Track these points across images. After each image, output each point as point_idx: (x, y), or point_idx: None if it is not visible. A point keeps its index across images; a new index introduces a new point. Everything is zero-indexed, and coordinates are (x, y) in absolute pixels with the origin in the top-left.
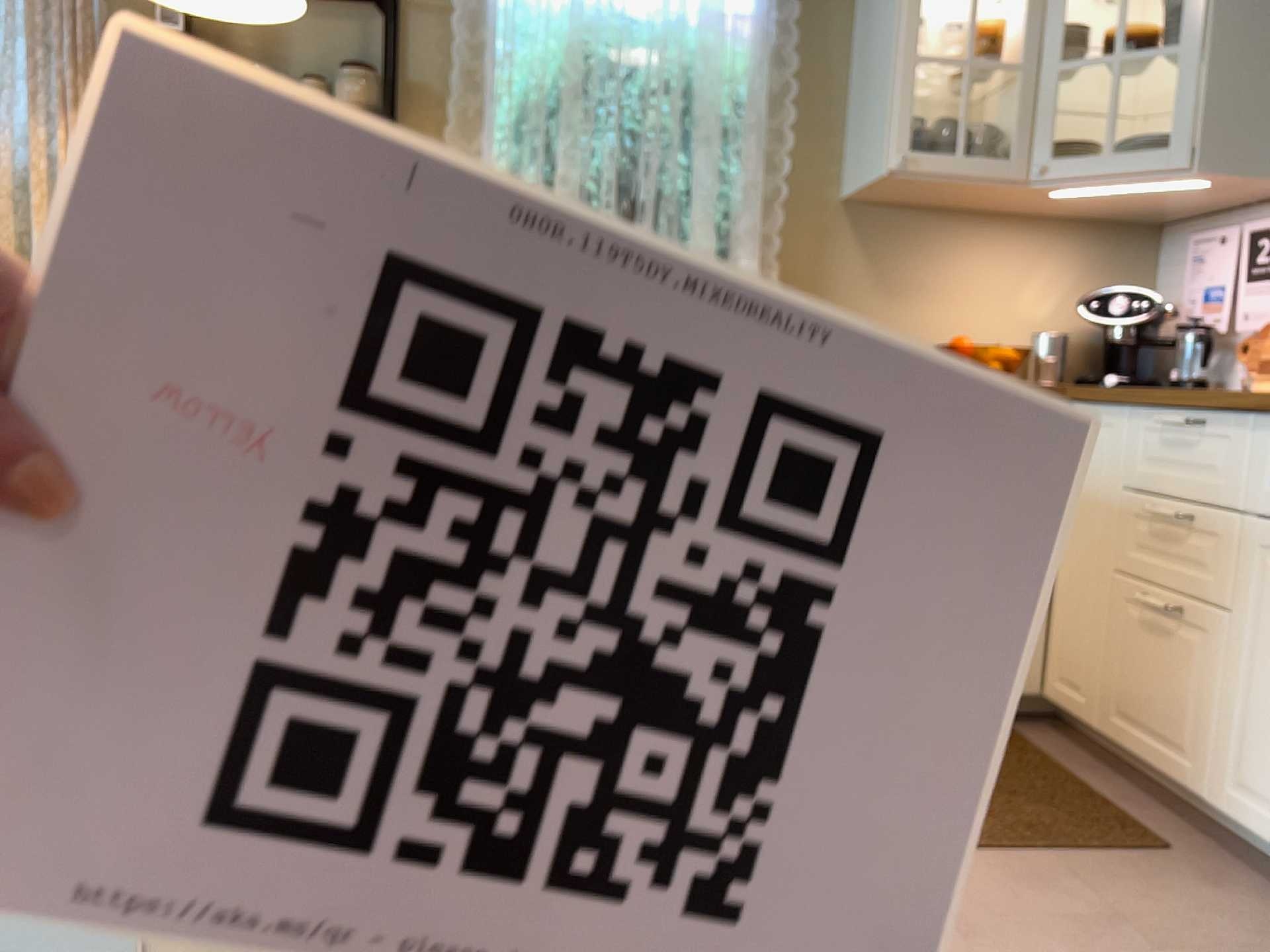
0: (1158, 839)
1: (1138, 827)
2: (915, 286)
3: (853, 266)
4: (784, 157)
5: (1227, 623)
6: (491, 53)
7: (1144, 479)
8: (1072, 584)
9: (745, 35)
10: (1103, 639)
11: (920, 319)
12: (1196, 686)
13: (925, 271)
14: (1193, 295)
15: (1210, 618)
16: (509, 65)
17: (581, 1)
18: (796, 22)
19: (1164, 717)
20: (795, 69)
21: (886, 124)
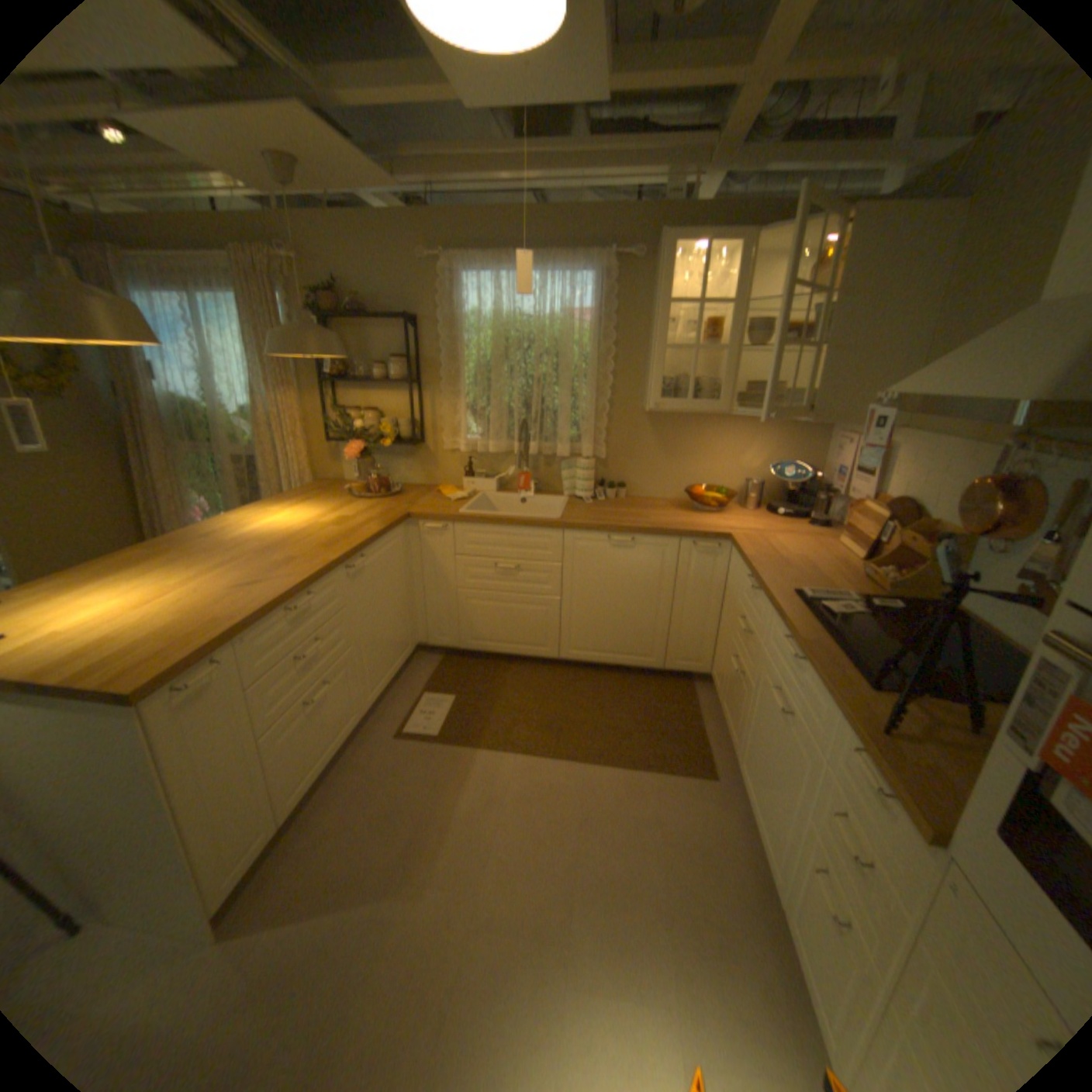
0: (716, 771)
1: (711, 762)
2: (682, 453)
3: (648, 443)
4: (607, 390)
5: (752, 690)
6: (458, 341)
7: (743, 600)
8: (722, 630)
9: (587, 322)
10: (725, 664)
11: (684, 469)
12: (742, 710)
13: (687, 445)
14: (833, 467)
15: (749, 684)
16: (465, 350)
17: (498, 312)
18: (614, 313)
19: (734, 715)
20: (613, 341)
21: (648, 383)
